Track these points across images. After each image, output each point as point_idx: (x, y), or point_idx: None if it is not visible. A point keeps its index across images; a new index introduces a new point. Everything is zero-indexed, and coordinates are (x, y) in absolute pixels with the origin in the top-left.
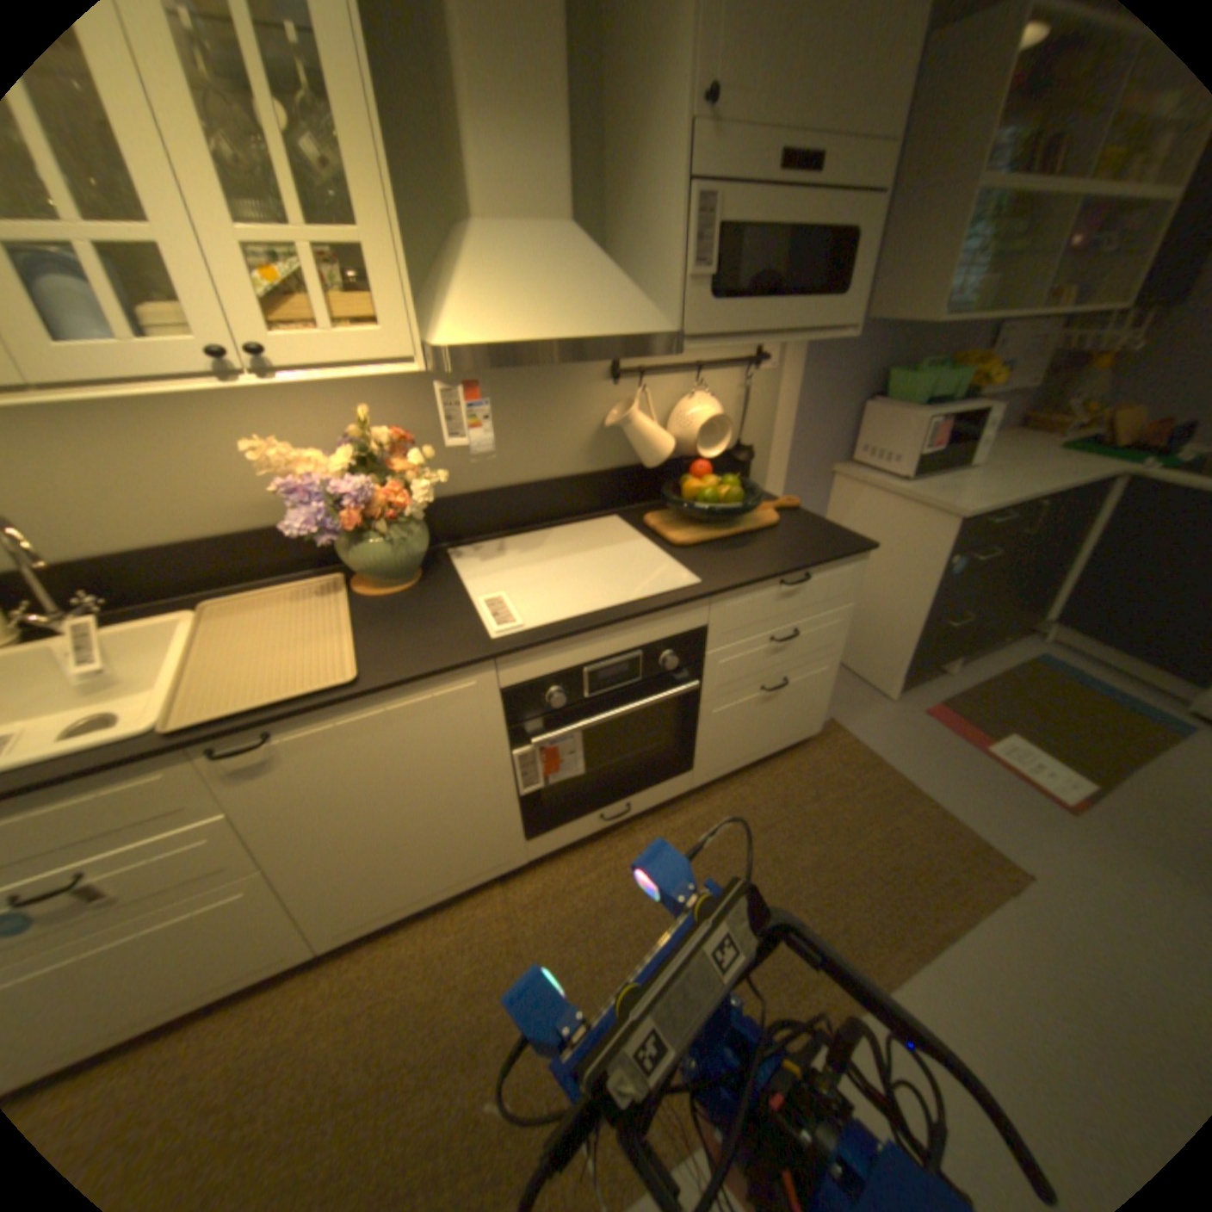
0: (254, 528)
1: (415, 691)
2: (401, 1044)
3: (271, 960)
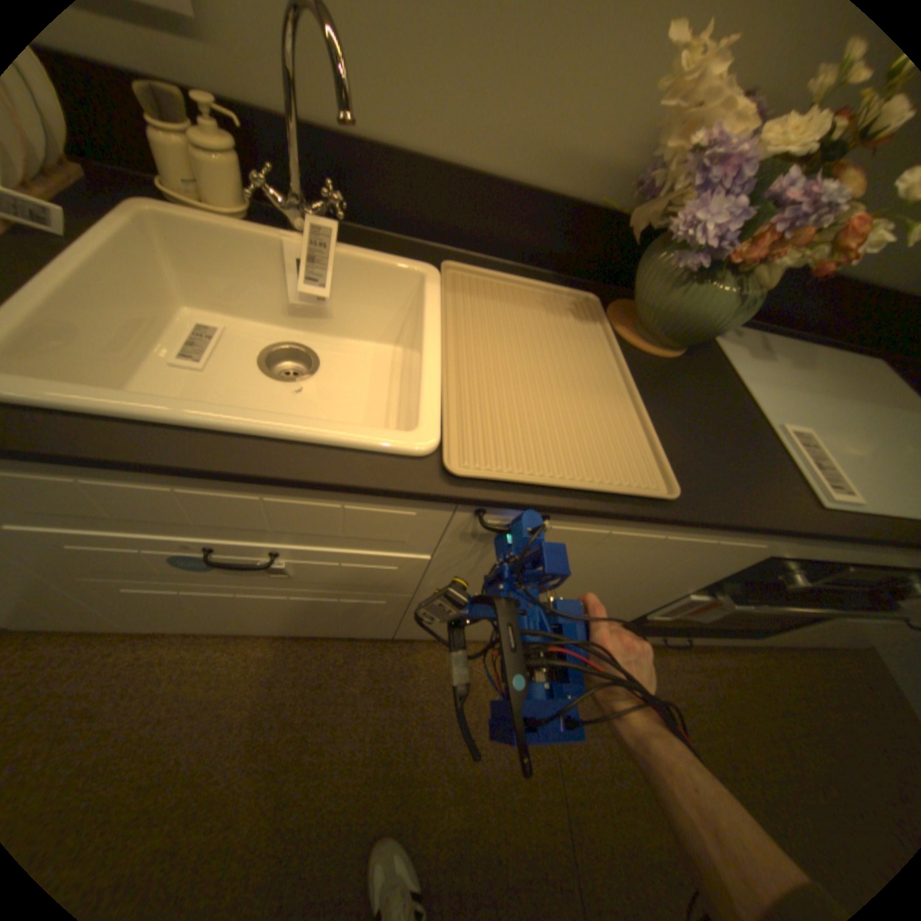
0: (545, 184)
1: (722, 533)
2: (448, 751)
3: (369, 634)
